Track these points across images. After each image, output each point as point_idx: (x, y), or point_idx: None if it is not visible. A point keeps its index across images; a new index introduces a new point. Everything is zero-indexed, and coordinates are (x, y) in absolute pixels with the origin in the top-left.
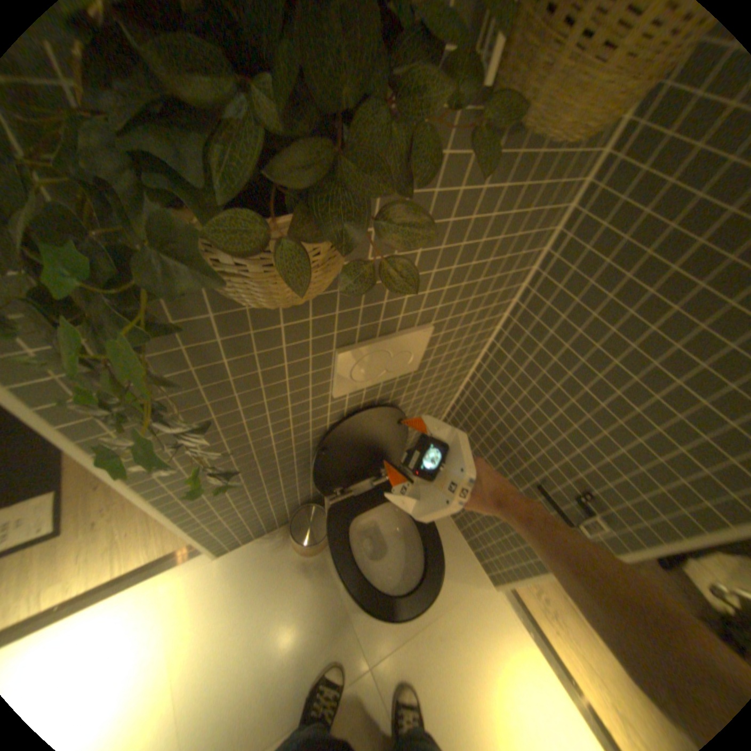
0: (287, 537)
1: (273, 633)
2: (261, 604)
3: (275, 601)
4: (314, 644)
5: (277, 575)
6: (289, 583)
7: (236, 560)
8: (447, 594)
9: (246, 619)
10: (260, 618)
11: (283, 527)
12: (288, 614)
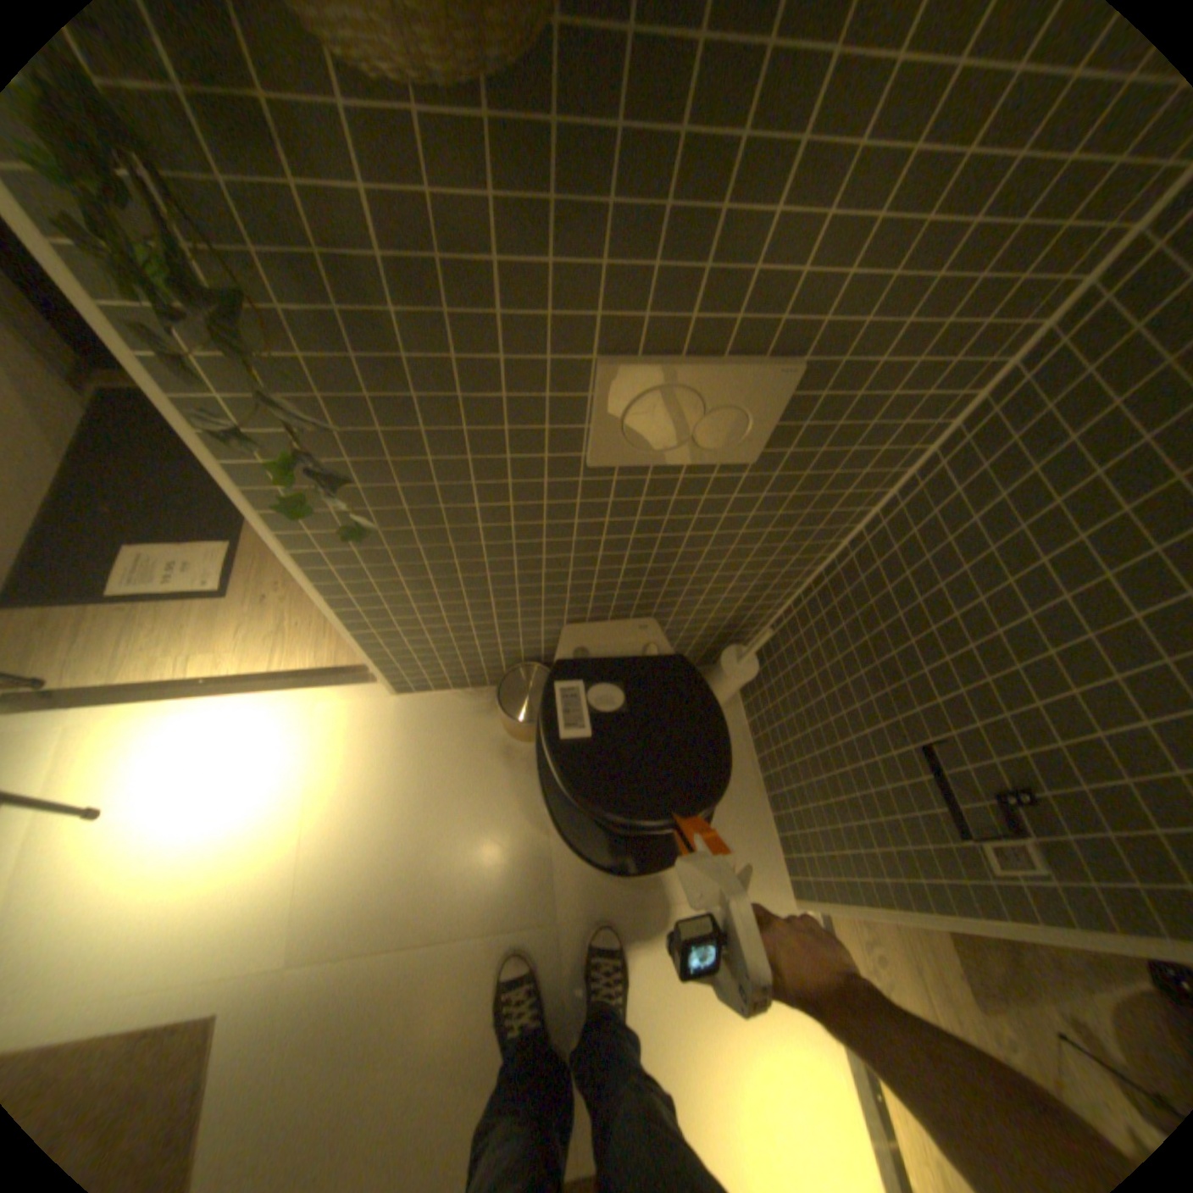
0: (496, 702)
1: (441, 819)
2: (436, 776)
3: (456, 780)
4: (490, 857)
5: (467, 747)
6: (481, 765)
7: (421, 708)
8: None
9: (412, 788)
10: (430, 793)
11: (496, 687)
12: (467, 804)
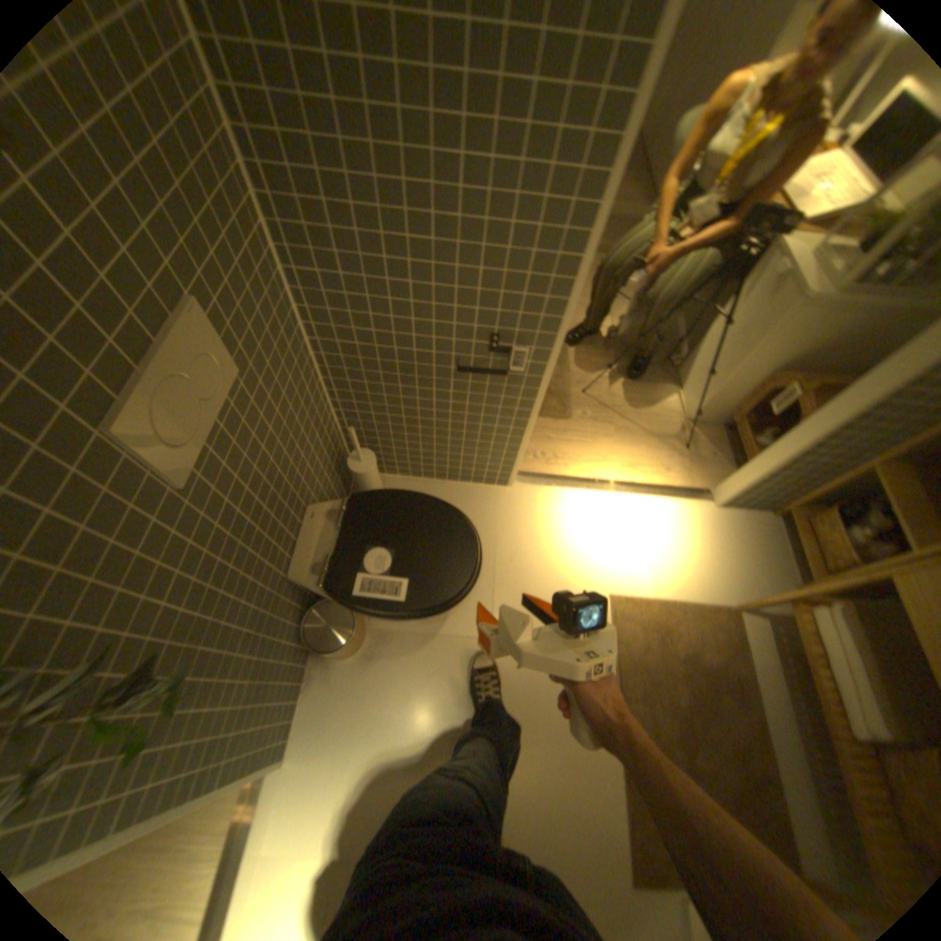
0: (322, 660)
1: (401, 723)
2: (367, 725)
3: (375, 706)
4: (438, 683)
5: (352, 692)
6: (369, 682)
7: (302, 736)
8: (483, 530)
9: (370, 748)
10: (379, 731)
11: (307, 661)
12: (396, 698)
